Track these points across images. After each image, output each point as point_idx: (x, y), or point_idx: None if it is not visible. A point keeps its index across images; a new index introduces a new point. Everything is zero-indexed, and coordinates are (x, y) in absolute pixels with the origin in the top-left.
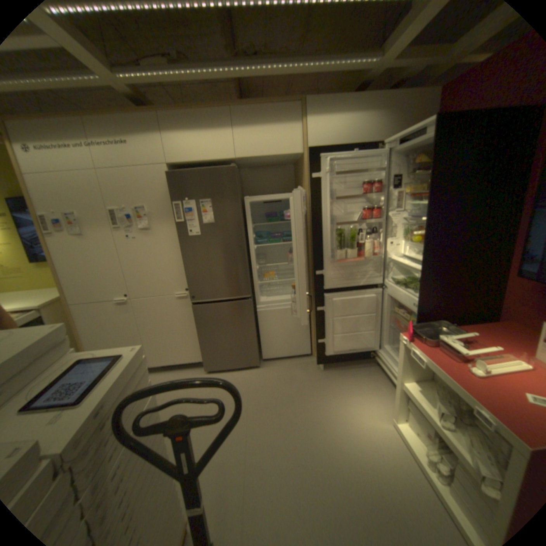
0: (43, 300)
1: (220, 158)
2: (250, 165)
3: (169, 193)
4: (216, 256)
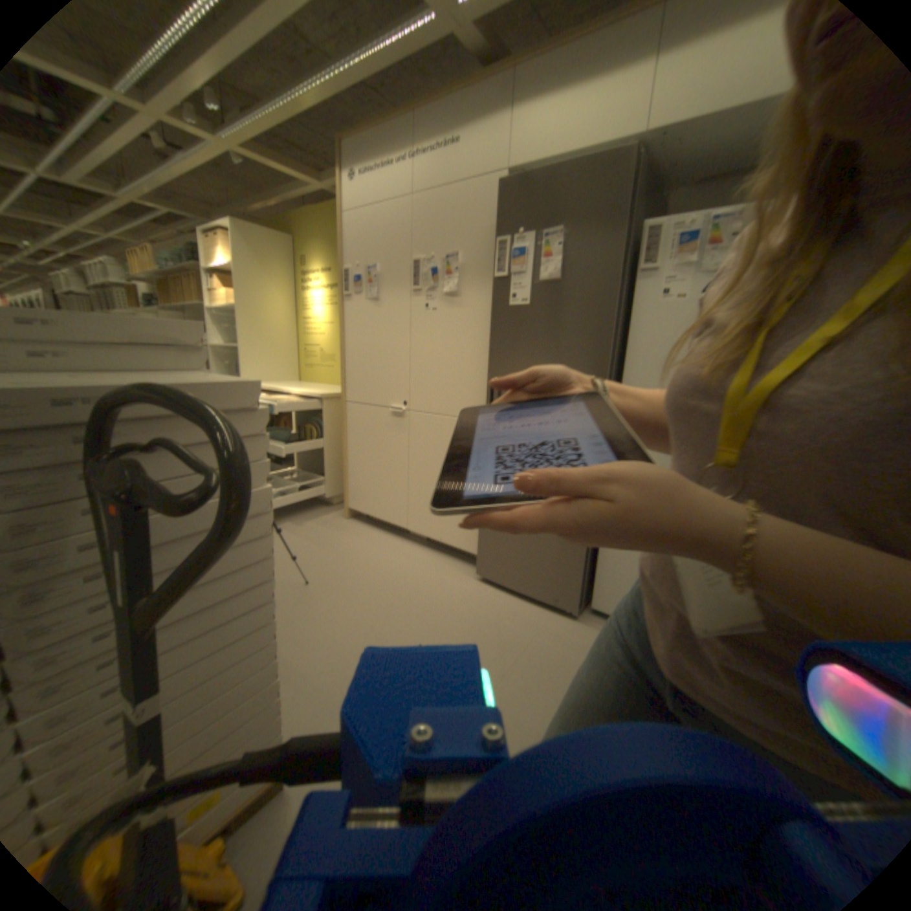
0: (330, 392)
1: (610, 136)
2: (691, 167)
3: (499, 225)
4: (546, 351)
